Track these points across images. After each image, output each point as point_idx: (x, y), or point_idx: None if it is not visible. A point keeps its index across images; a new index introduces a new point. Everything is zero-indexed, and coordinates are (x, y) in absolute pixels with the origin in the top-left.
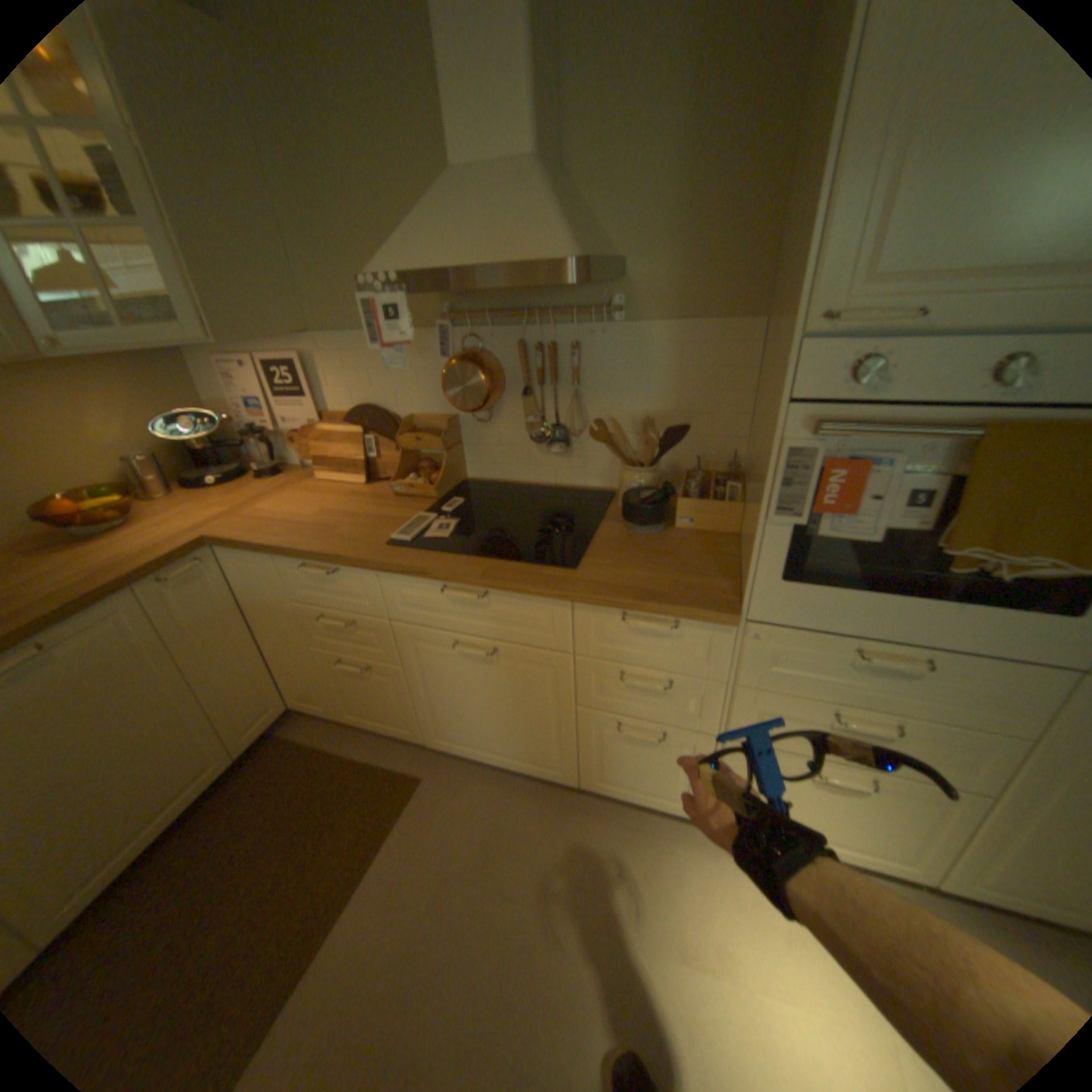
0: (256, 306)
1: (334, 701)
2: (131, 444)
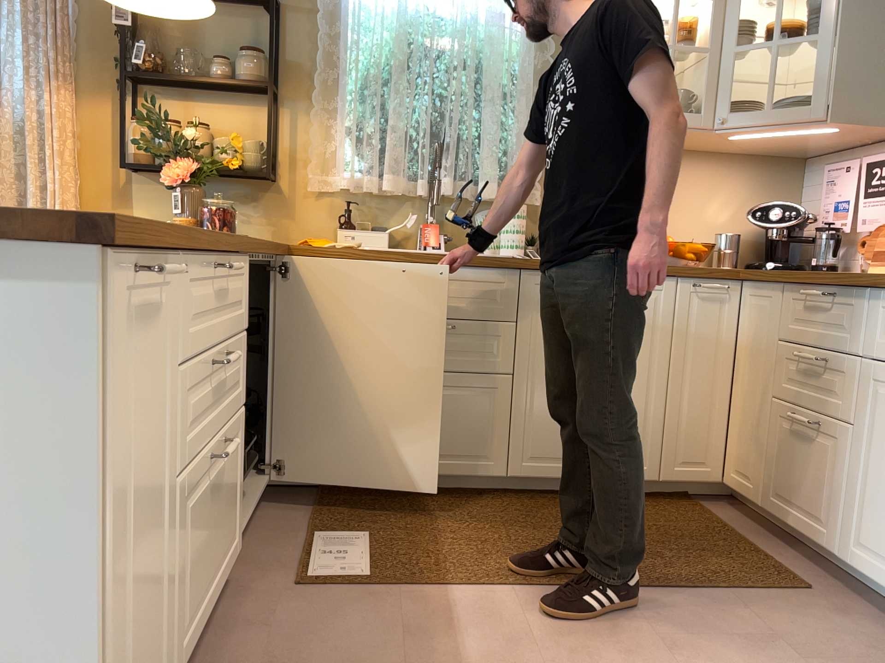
0: (883, 99)
1: (769, 475)
2: (730, 228)
